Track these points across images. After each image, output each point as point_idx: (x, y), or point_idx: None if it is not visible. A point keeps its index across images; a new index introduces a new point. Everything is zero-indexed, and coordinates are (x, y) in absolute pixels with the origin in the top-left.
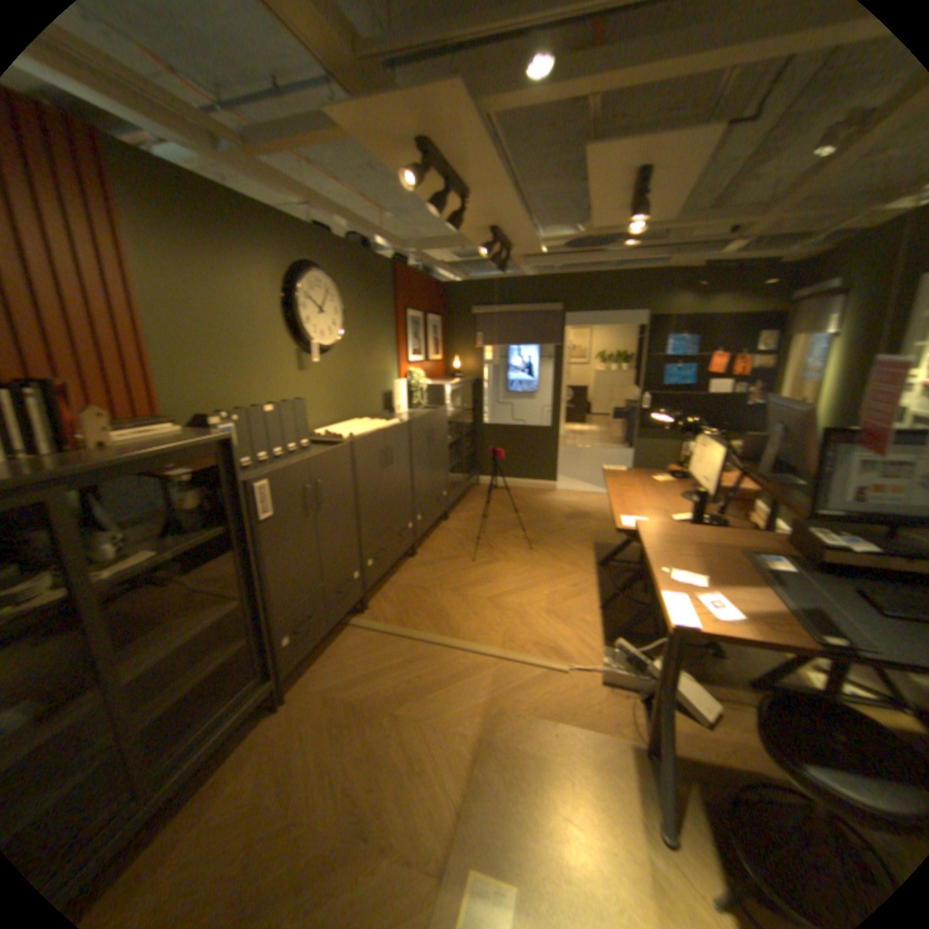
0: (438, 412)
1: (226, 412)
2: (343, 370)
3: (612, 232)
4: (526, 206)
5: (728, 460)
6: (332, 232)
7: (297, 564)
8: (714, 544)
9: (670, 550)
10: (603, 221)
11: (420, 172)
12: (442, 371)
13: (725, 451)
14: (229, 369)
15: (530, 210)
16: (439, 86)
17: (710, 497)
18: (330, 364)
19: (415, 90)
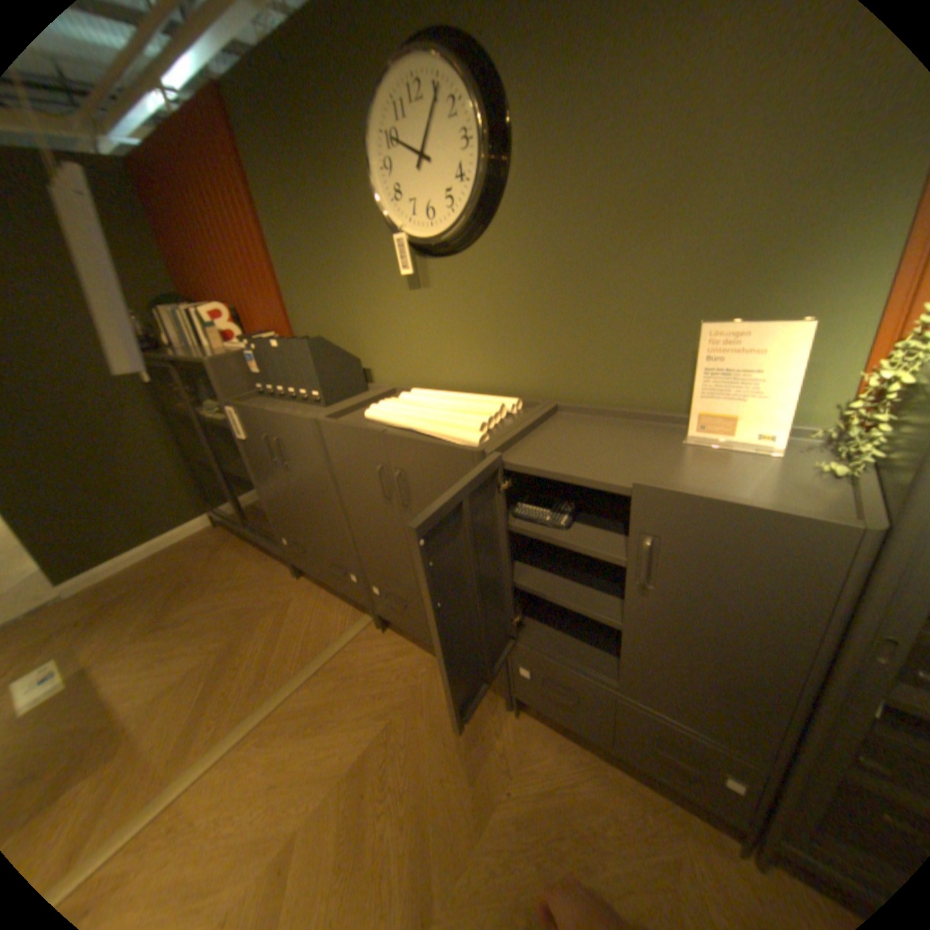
0: (762, 518)
1: (247, 341)
2: (519, 285)
3: None
4: None
5: None
6: None
7: (279, 499)
8: None
9: None
10: None
11: None
12: None
13: None
14: (329, 290)
15: None
16: None
17: None
18: (479, 273)
19: None
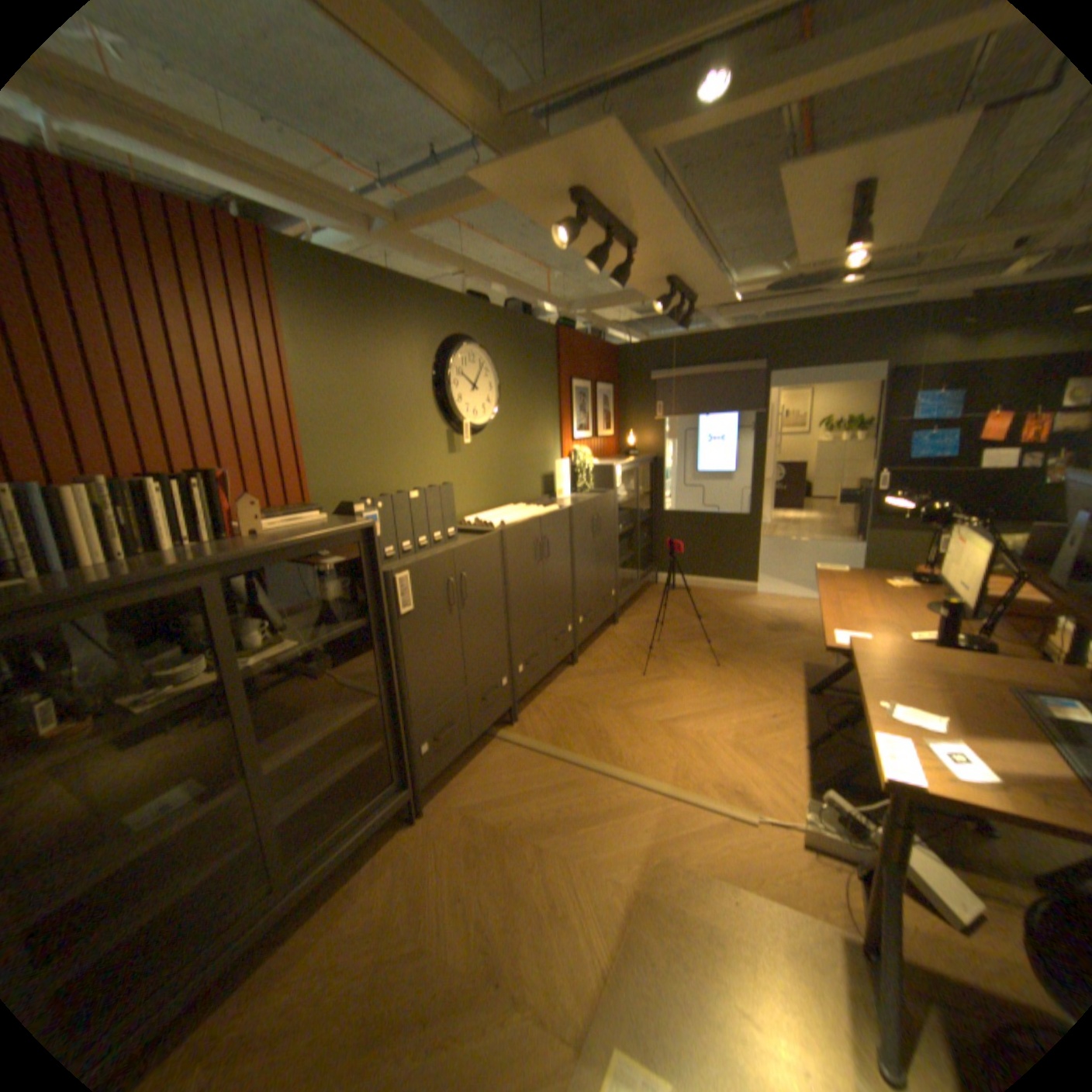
0: (607, 497)
1: (373, 500)
2: (499, 452)
3: (835, 265)
4: (712, 248)
5: (999, 560)
6: (491, 301)
7: (440, 665)
8: (966, 676)
9: (897, 679)
10: (818, 255)
11: (577, 227)
12: (615, 450)
13: (993, 549)
14: (380, 455)
15: (718, 252)
16: (591, 131)
17: (968, 611)
18: (485, 446)
19: (565, 140)
